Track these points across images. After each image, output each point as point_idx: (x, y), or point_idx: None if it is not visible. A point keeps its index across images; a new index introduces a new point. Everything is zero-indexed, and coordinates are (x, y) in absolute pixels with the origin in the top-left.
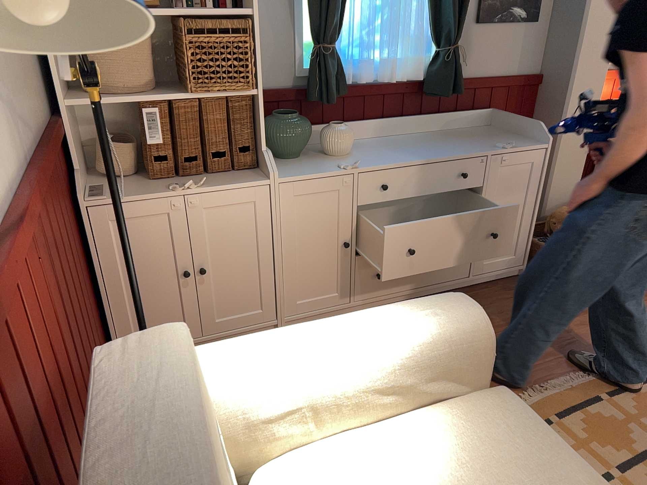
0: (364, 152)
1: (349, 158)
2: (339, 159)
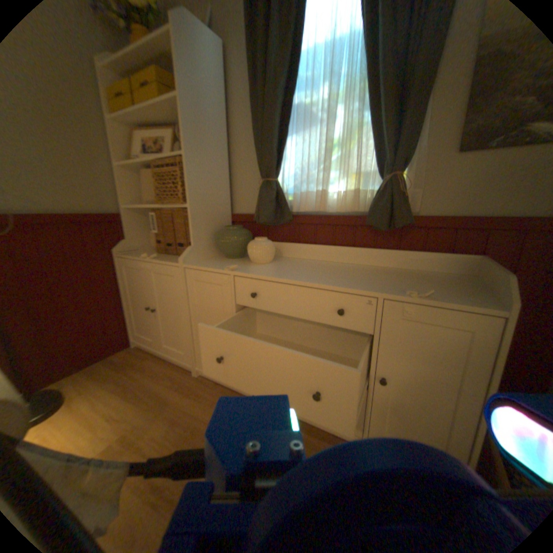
0: (277, 265)
1: (256, 265)
2: (248, 264)
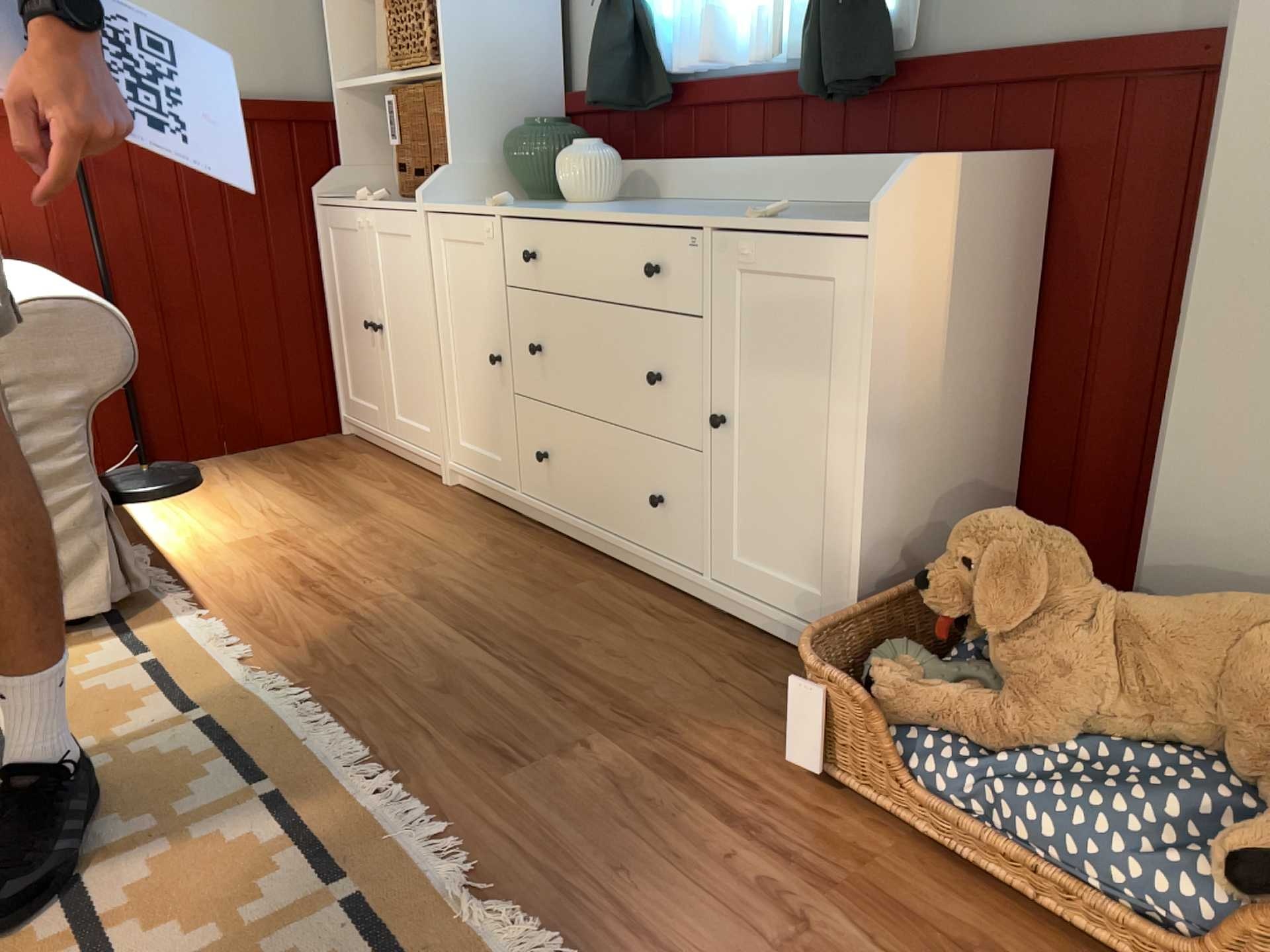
0: (605, 205)
1: (561, 206)
2: (547, 205)
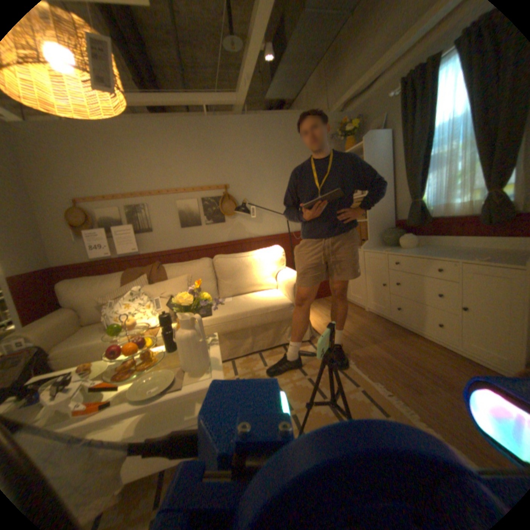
0: (416, 249)
1: (403, 249)
2: (398, 249)
